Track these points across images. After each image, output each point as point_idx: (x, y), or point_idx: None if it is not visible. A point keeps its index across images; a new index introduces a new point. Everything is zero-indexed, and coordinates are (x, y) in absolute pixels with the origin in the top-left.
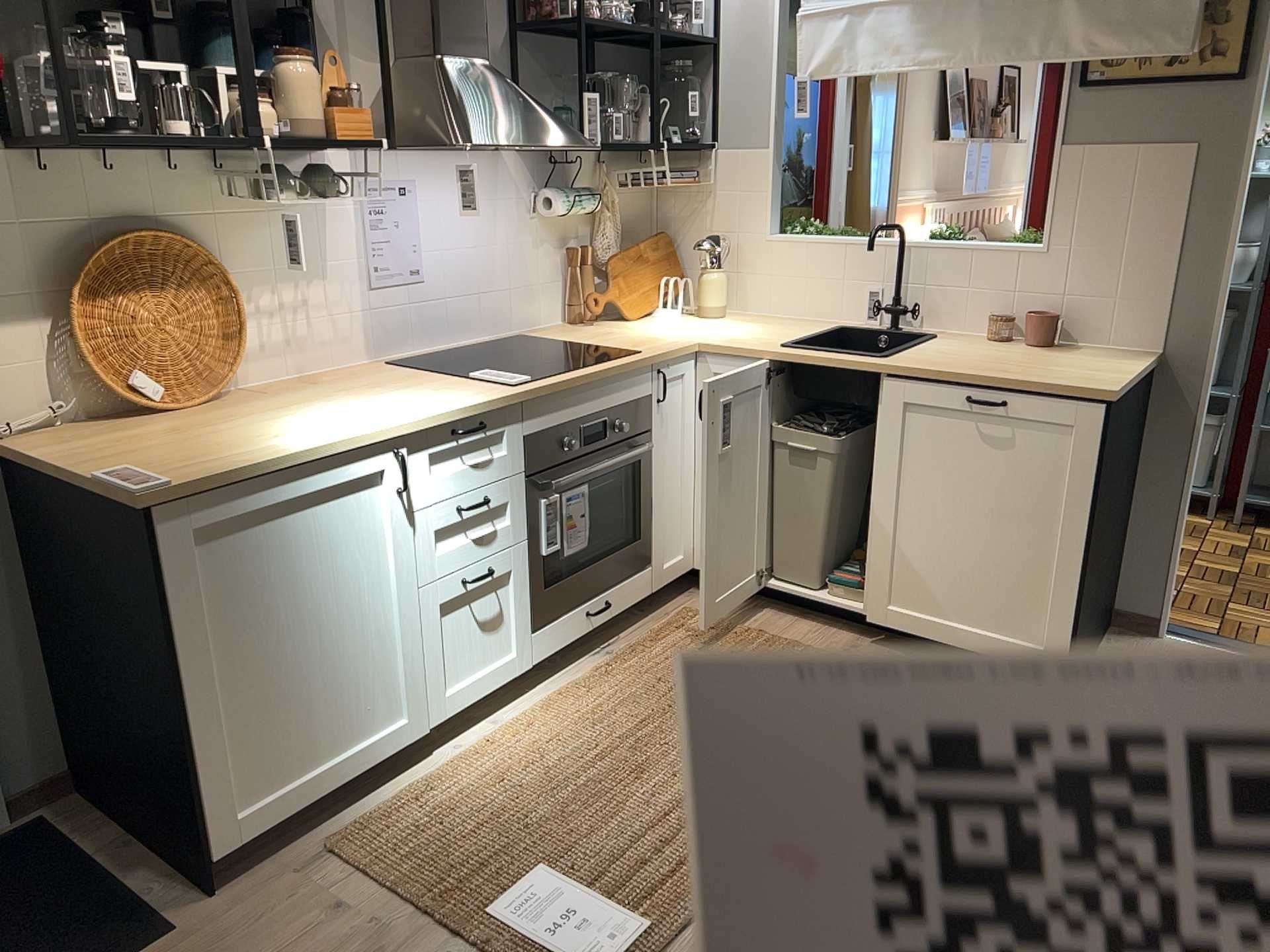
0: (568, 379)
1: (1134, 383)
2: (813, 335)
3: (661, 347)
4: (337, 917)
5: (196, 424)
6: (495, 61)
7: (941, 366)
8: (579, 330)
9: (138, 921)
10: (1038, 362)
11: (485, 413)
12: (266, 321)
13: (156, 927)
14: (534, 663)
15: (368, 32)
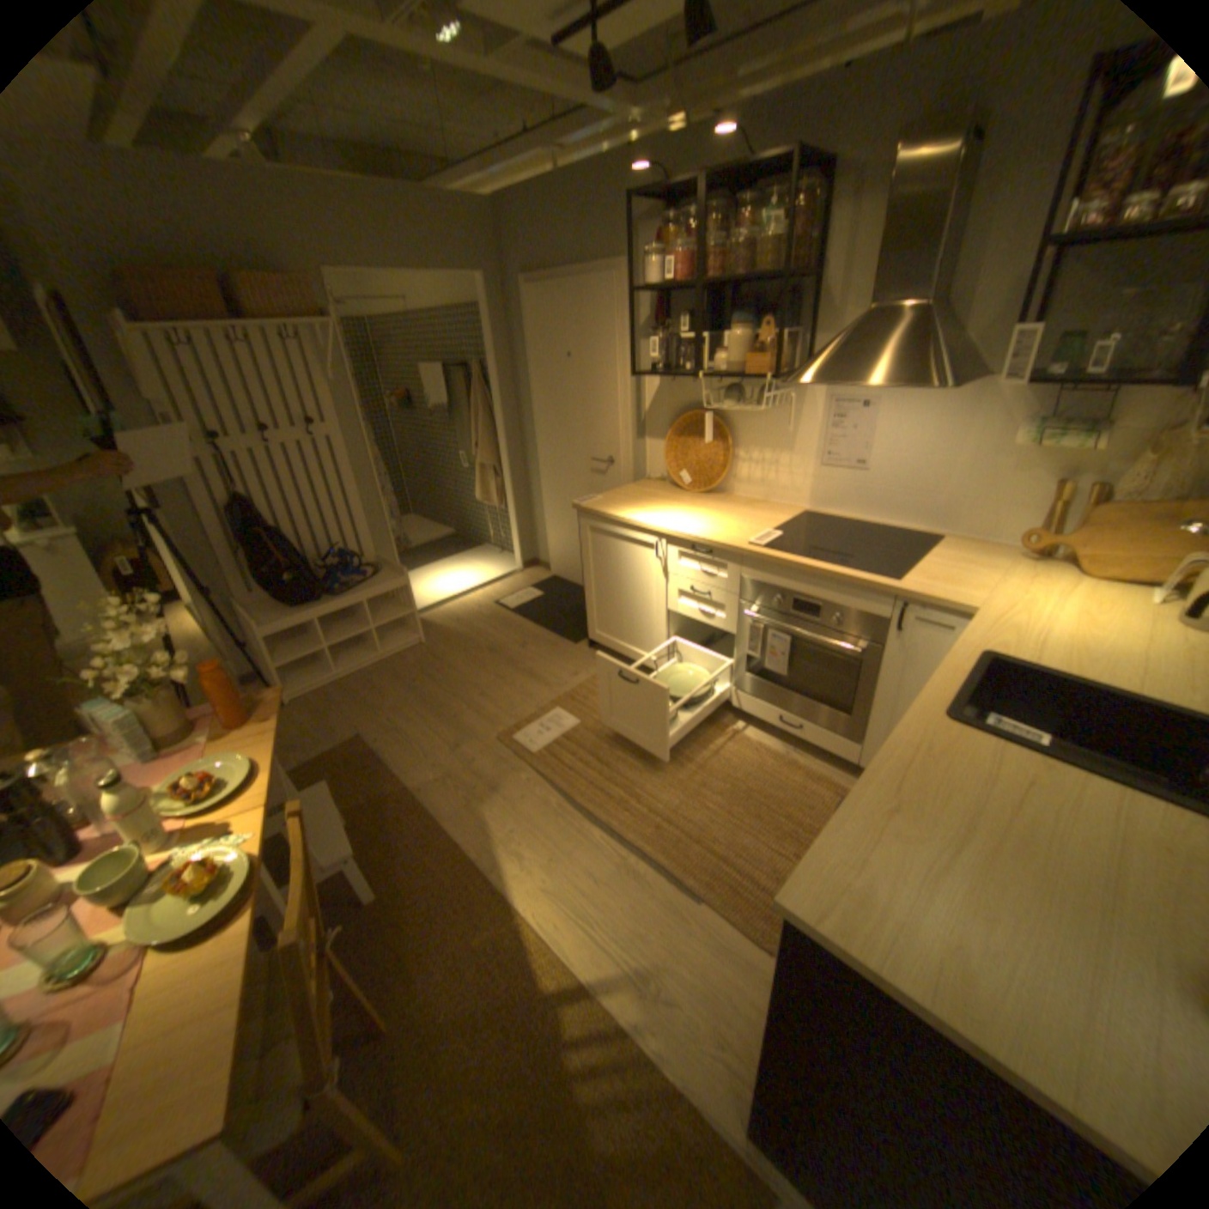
0: (778, 558)
1: (915, 1014)
2: (1103, 685)
3: (926, 589)
4: (570, 674)
5: (665, 497)
6: (1016, 285)
7: (906, 755)
8: (1000, 557)
9: (580, 636)
10: (1025, 900)
11: (711, 547)
12: (752, 465)
13: (576, 640)
14: (731, 703)
15: (865, 285)
